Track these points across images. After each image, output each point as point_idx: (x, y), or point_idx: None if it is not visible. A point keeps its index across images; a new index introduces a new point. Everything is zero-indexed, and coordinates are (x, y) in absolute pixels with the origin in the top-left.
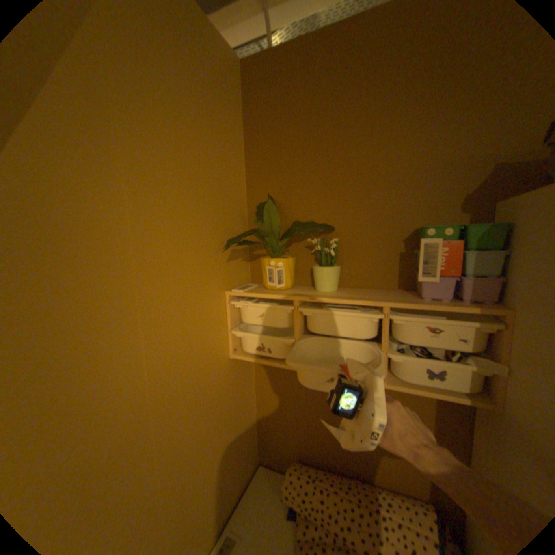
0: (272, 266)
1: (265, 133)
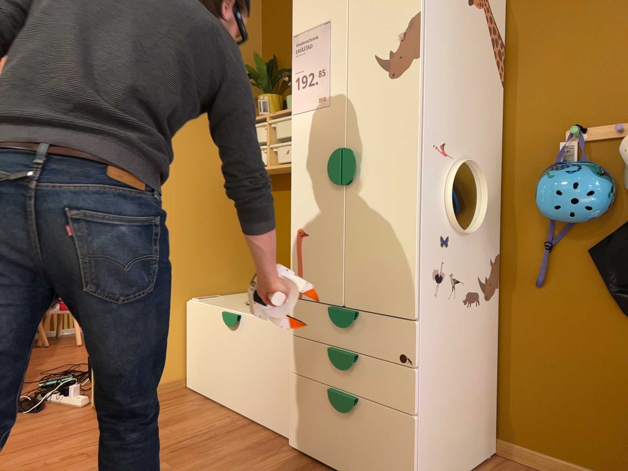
0: (260, 100)
1: (273, 13)
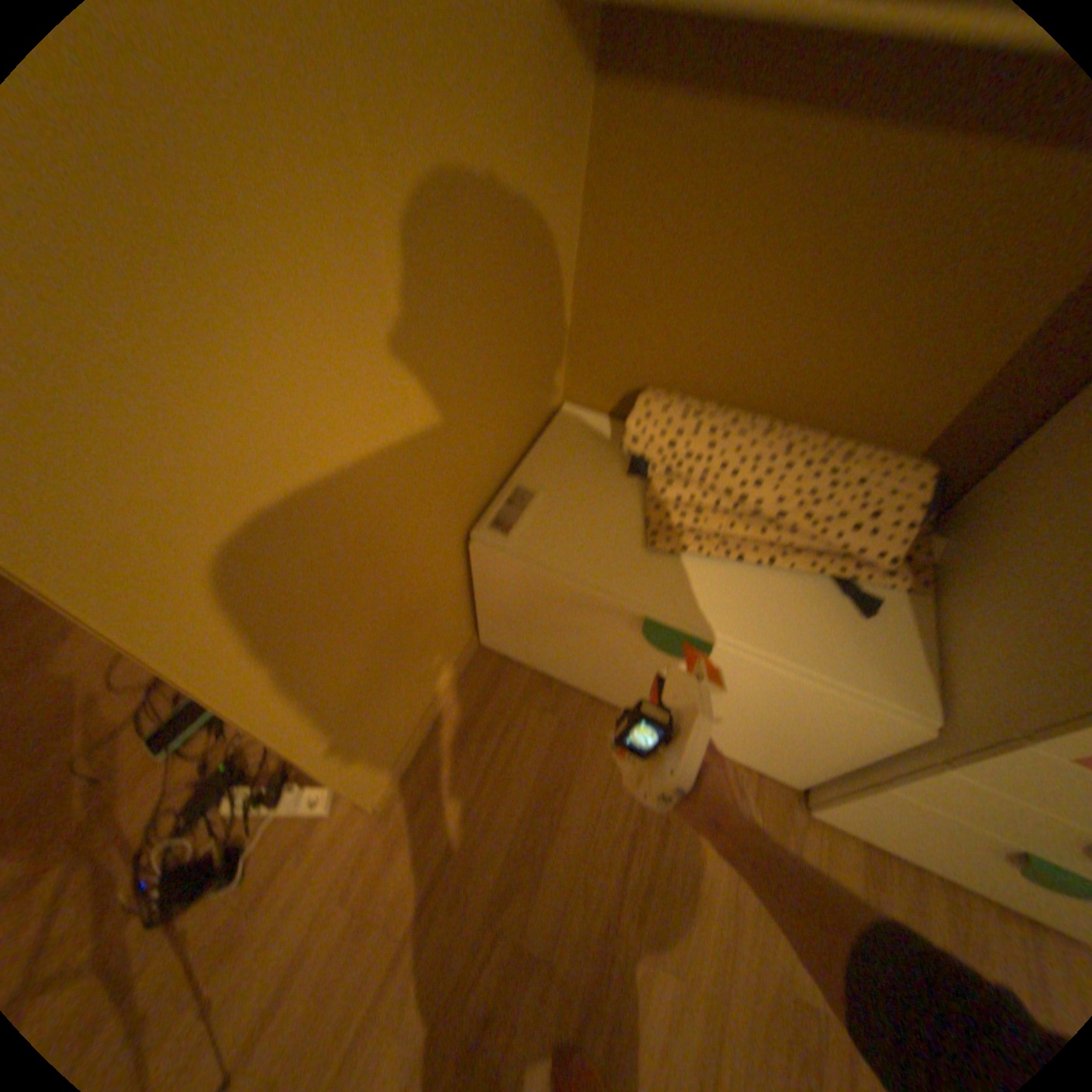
0: None
1: None
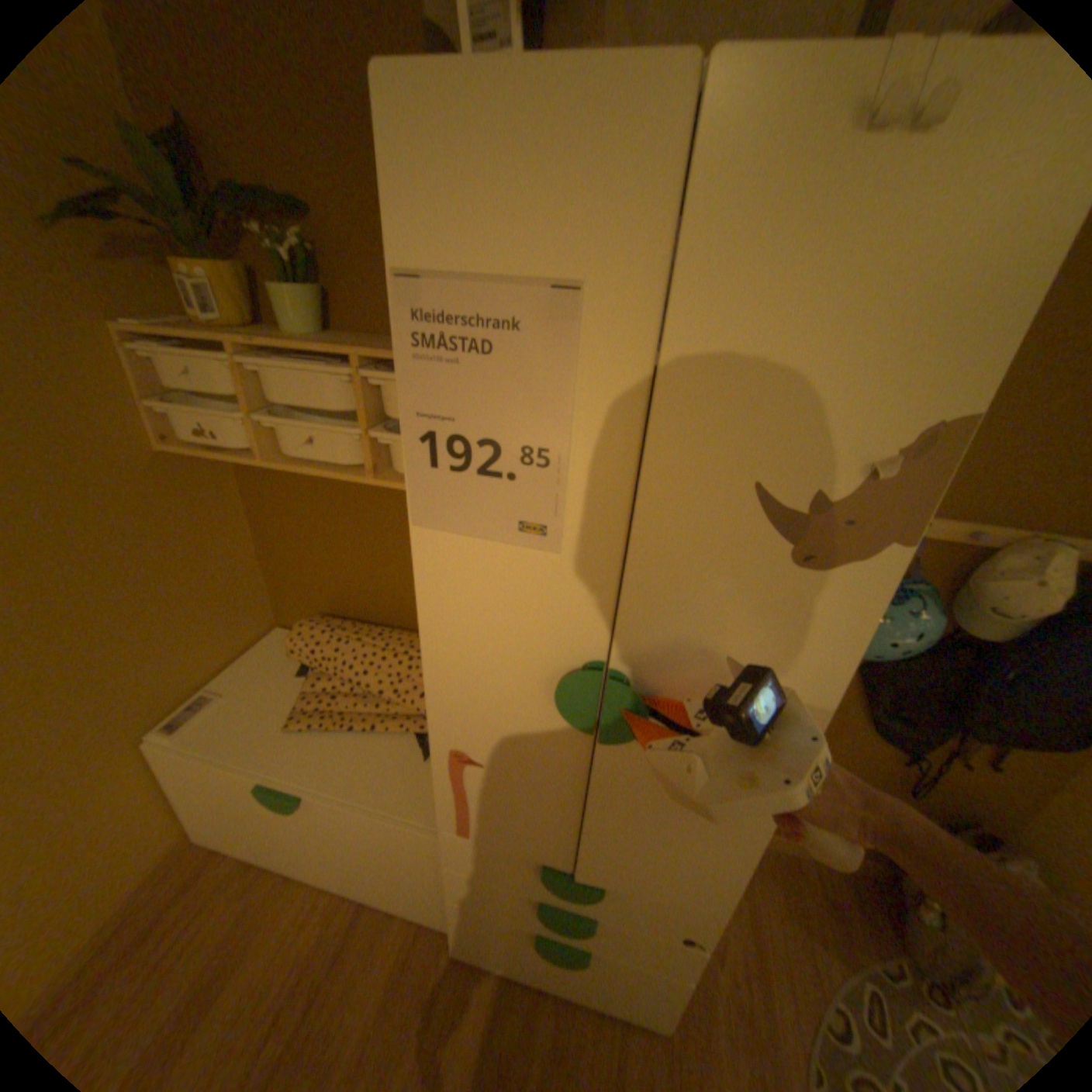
0: (182, 276)
1: None
